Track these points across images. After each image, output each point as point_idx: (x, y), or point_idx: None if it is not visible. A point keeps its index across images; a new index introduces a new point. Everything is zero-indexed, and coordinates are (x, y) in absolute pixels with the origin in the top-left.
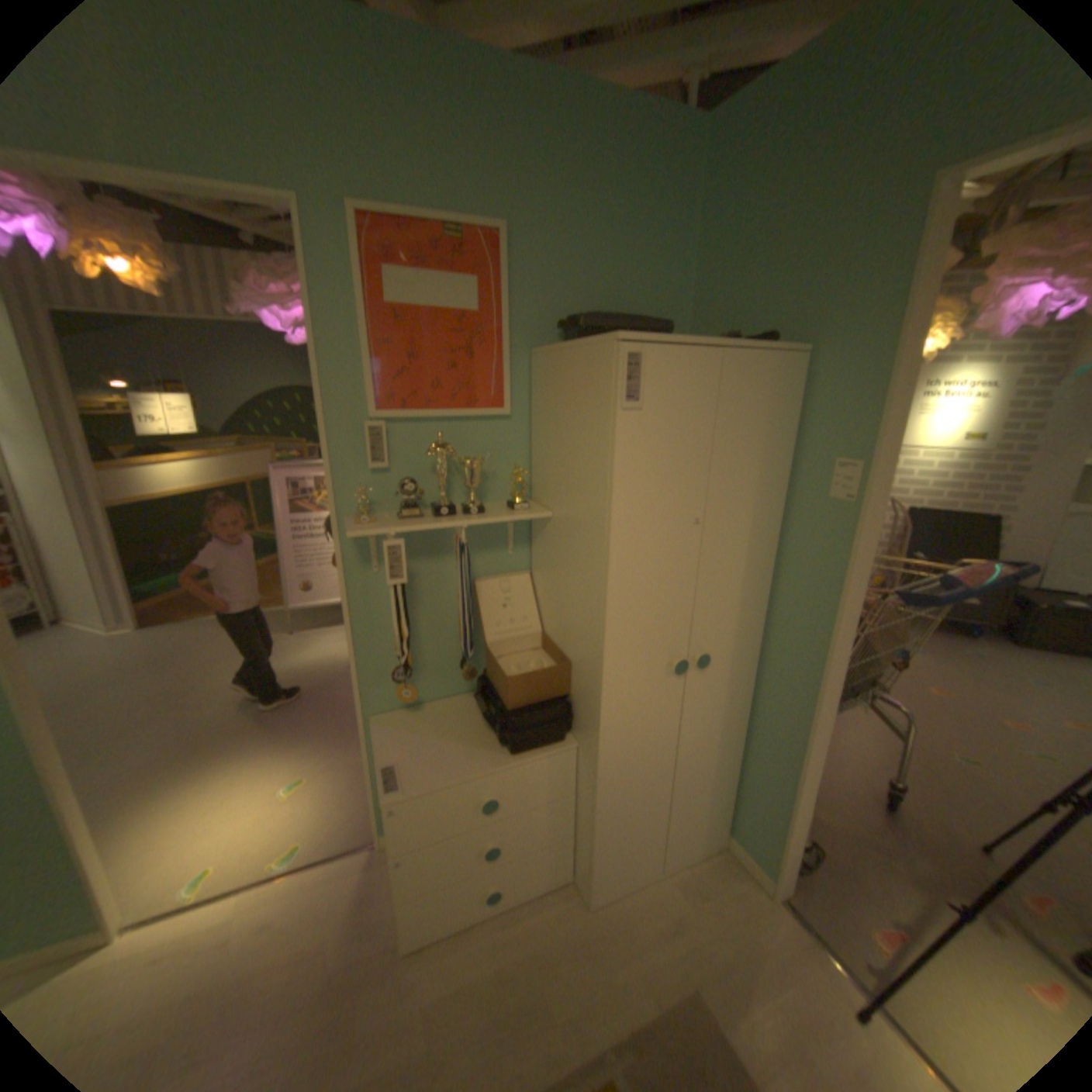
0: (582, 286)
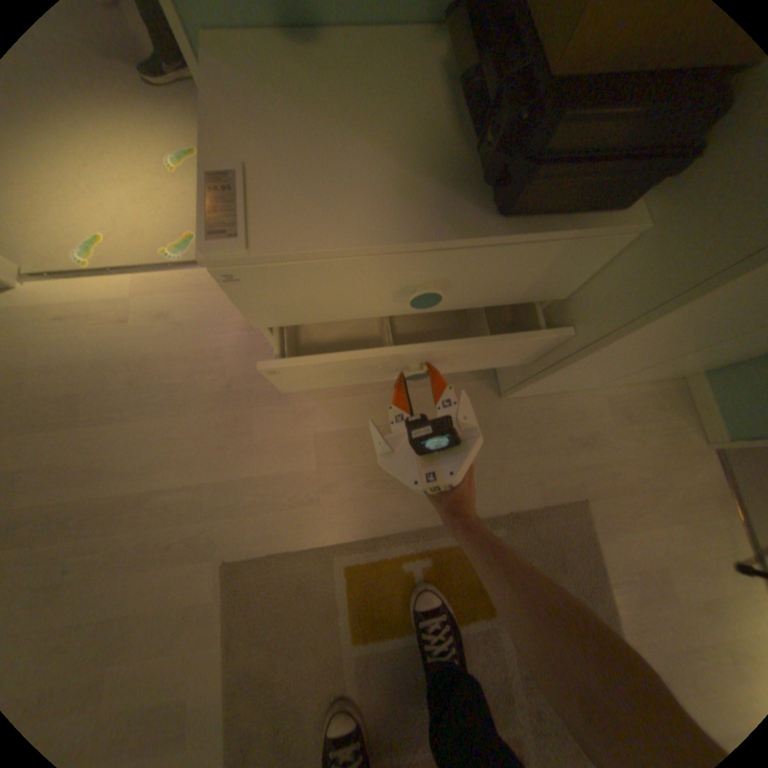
0: None
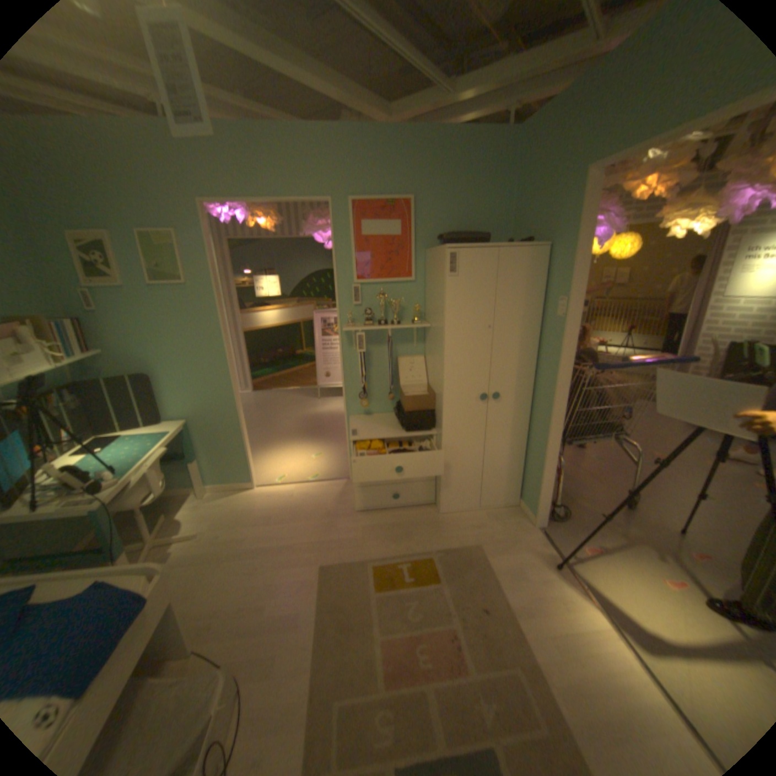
0: (450, 219)
